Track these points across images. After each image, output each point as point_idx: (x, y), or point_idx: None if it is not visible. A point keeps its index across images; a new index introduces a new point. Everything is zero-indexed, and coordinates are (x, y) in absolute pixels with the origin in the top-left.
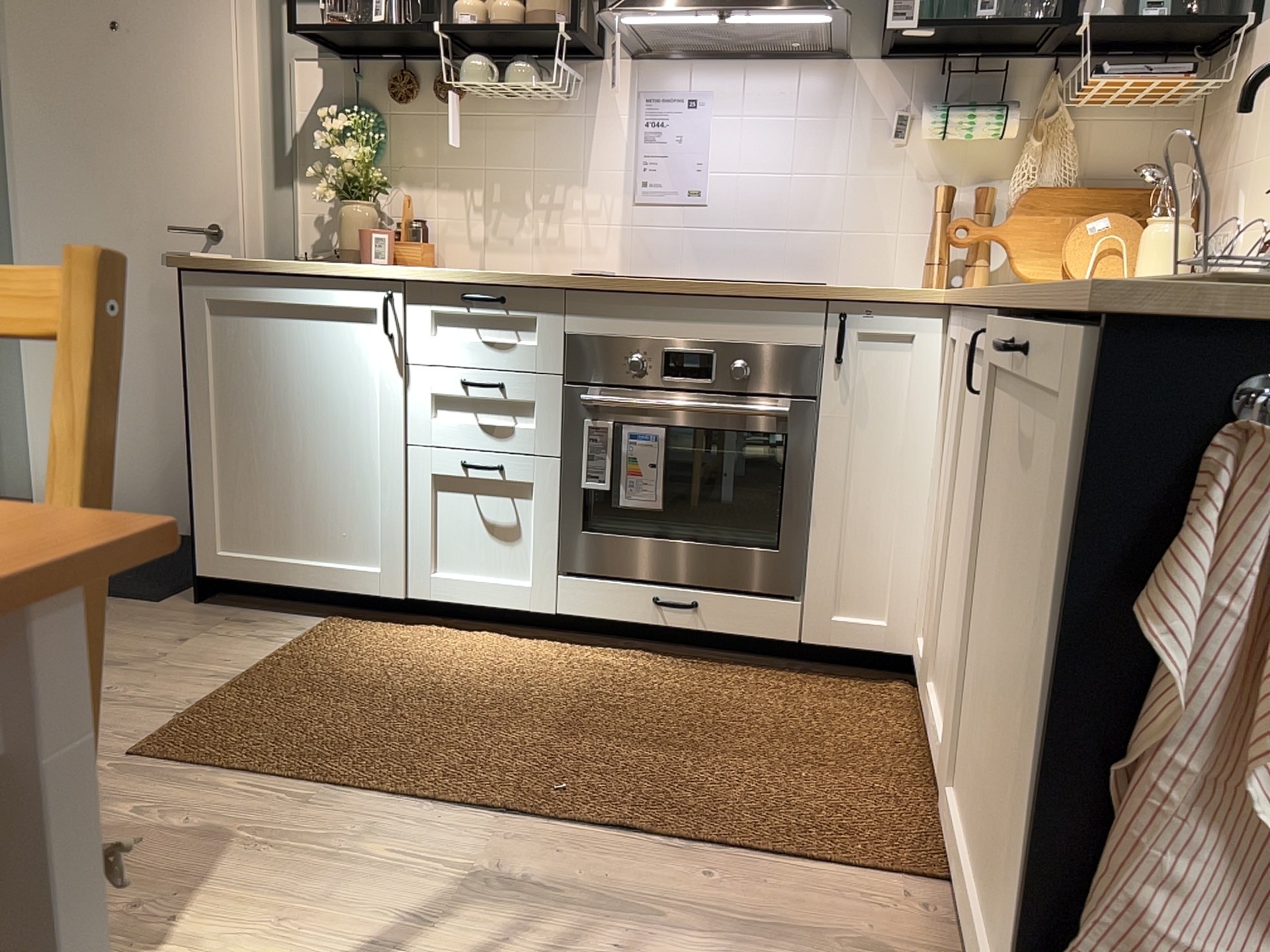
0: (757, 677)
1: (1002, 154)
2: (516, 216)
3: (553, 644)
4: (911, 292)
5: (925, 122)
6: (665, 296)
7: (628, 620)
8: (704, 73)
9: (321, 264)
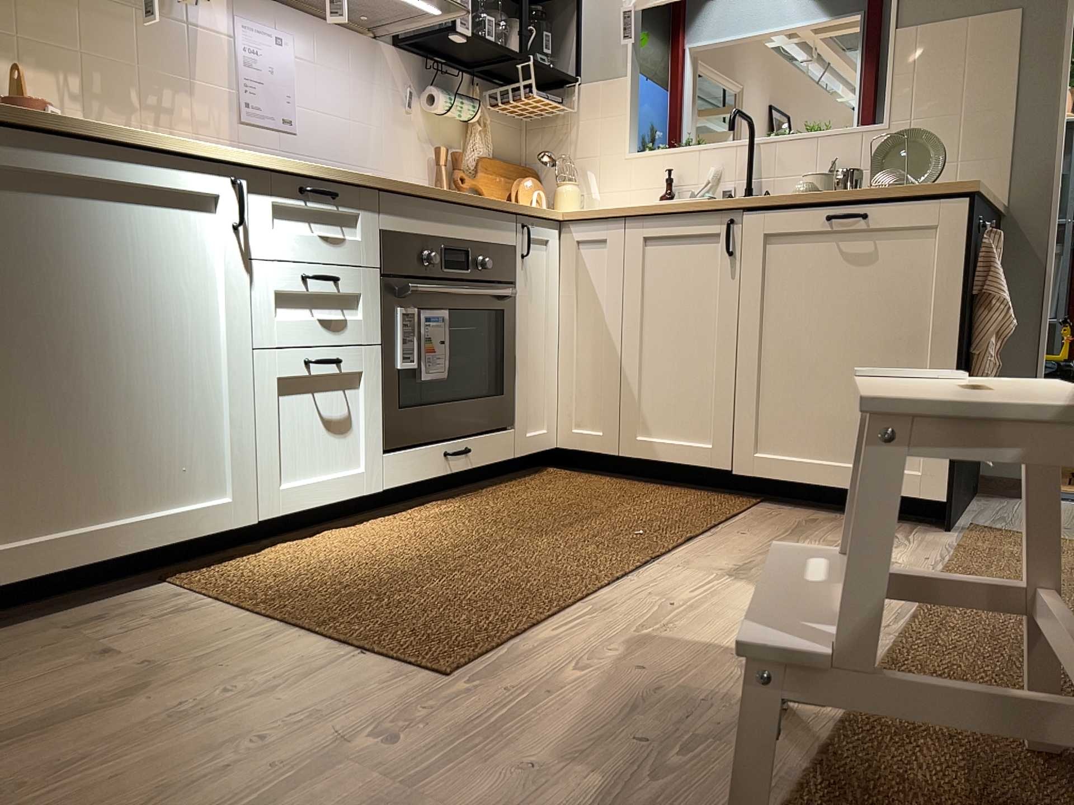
0: (499, 490)
1: (456, 131)
2: (126, 116)
3: (369, 522)
4: (549, 209)
5: (444, 100)
6: (442, 201)
7: (429, 475)
8: (289, 19)
9: (146, 136)
